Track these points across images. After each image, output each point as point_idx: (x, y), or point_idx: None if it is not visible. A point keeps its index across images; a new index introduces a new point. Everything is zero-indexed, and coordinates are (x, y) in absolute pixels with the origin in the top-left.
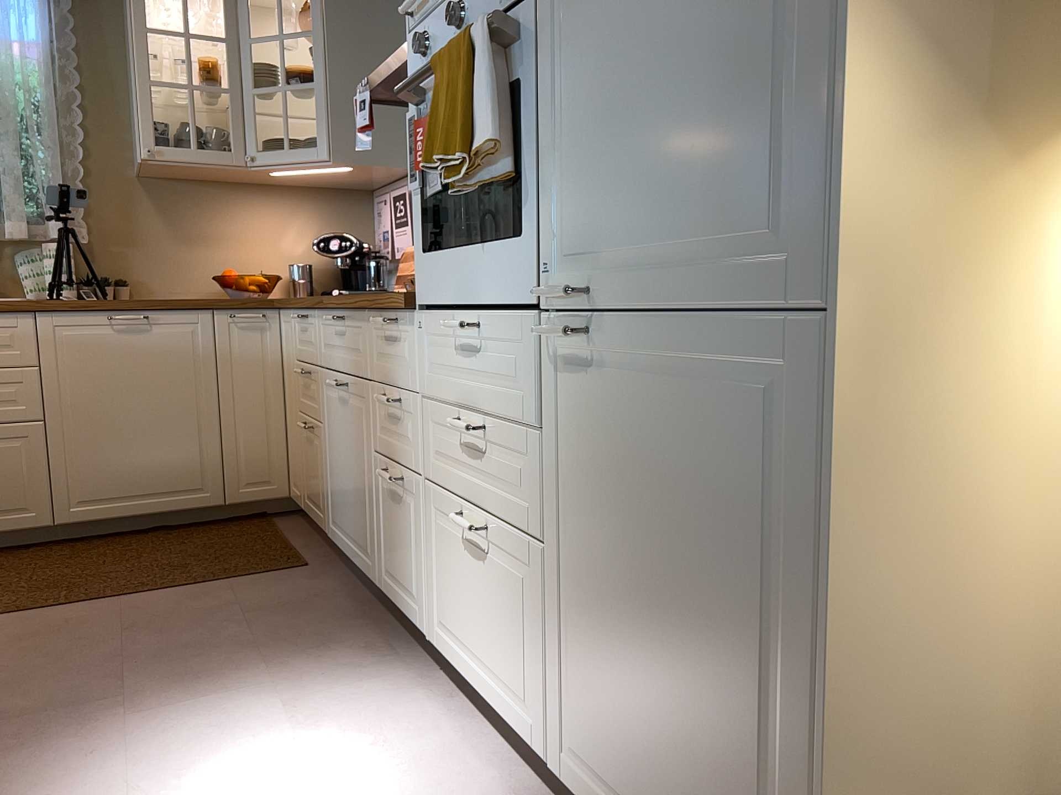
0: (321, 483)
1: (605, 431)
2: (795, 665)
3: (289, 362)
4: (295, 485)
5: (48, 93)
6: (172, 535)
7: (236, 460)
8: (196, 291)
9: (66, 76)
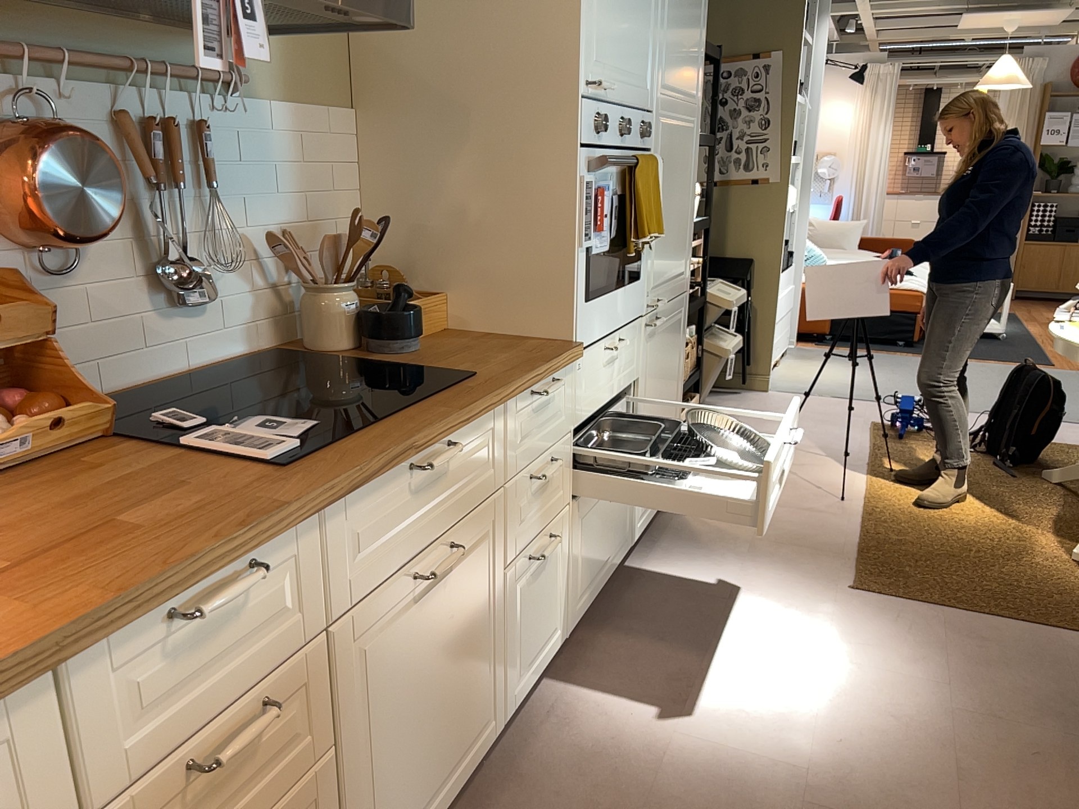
0: None
1: (656, 357)
2: (678, 388)
3: None
4: None
5: None
6: None
7: None
8: None
9: None
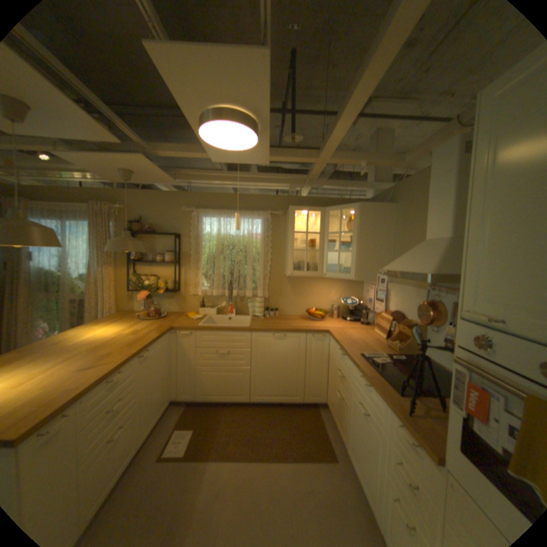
0: (345, 427)
1: None
2: None
3: (332, 359)
4: (330, 404)
5: (261, 251)
6: (285, 413)
7: (309, 388)
8: (299, 312)
9: (267, 244)
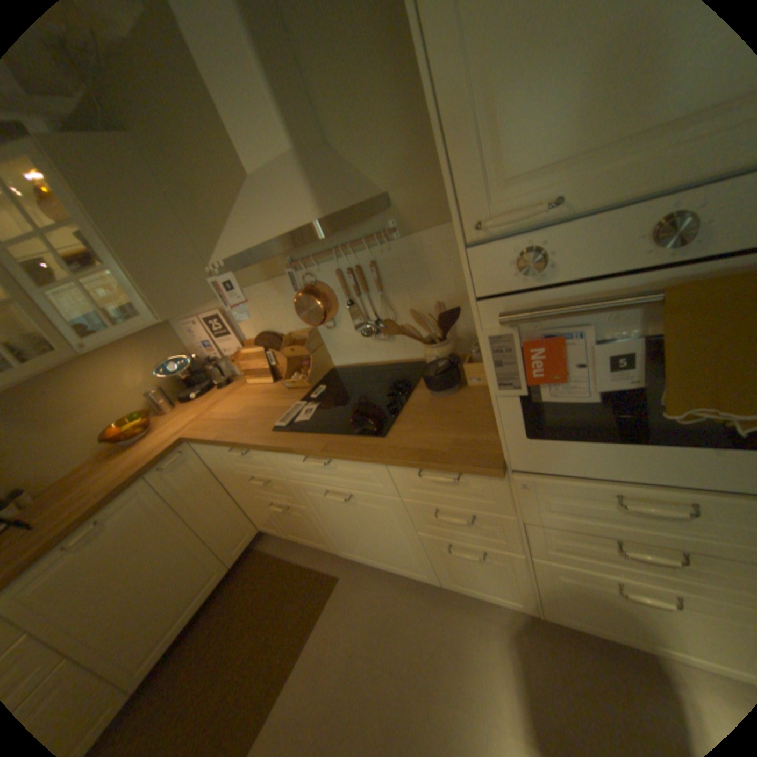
0: (315, 532)
1: None
2: None
3: (223, 471)
4: (266, 527)
5: None
6: (214, 616)
7: (220, 543)
8: (83, 455)
9: None
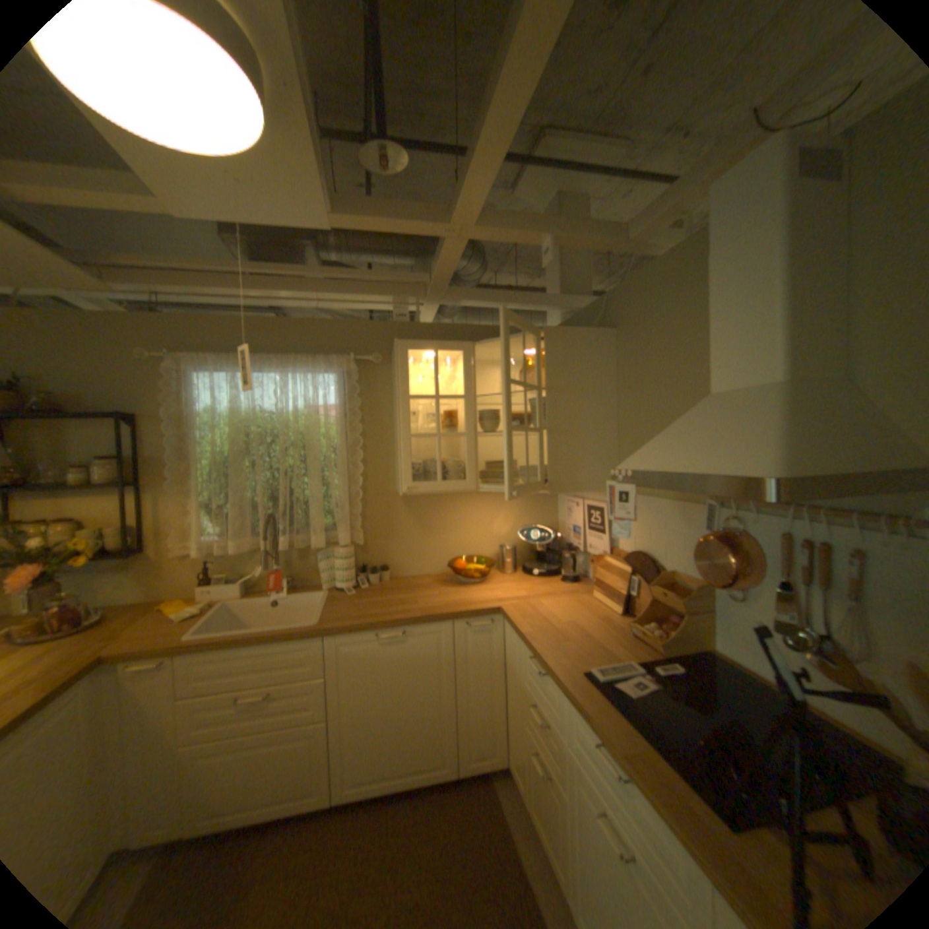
0: (562, 849)
1: None
2: None
3: (515, 672)
4: (517, 774)
5: (341, 442)
6: (418, 812)
7: (468, 742)
8: (434, 567)
9: (353, 426)
